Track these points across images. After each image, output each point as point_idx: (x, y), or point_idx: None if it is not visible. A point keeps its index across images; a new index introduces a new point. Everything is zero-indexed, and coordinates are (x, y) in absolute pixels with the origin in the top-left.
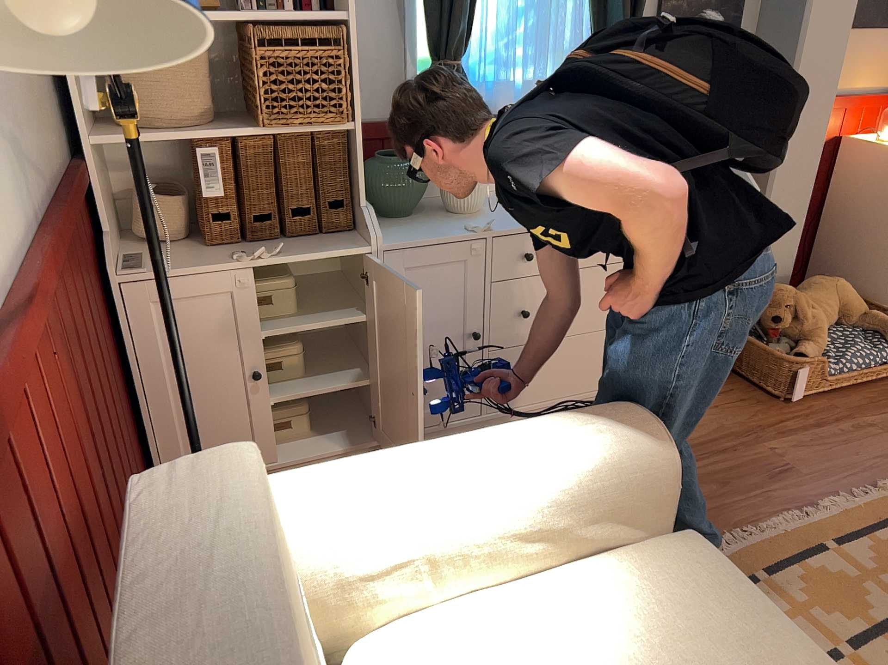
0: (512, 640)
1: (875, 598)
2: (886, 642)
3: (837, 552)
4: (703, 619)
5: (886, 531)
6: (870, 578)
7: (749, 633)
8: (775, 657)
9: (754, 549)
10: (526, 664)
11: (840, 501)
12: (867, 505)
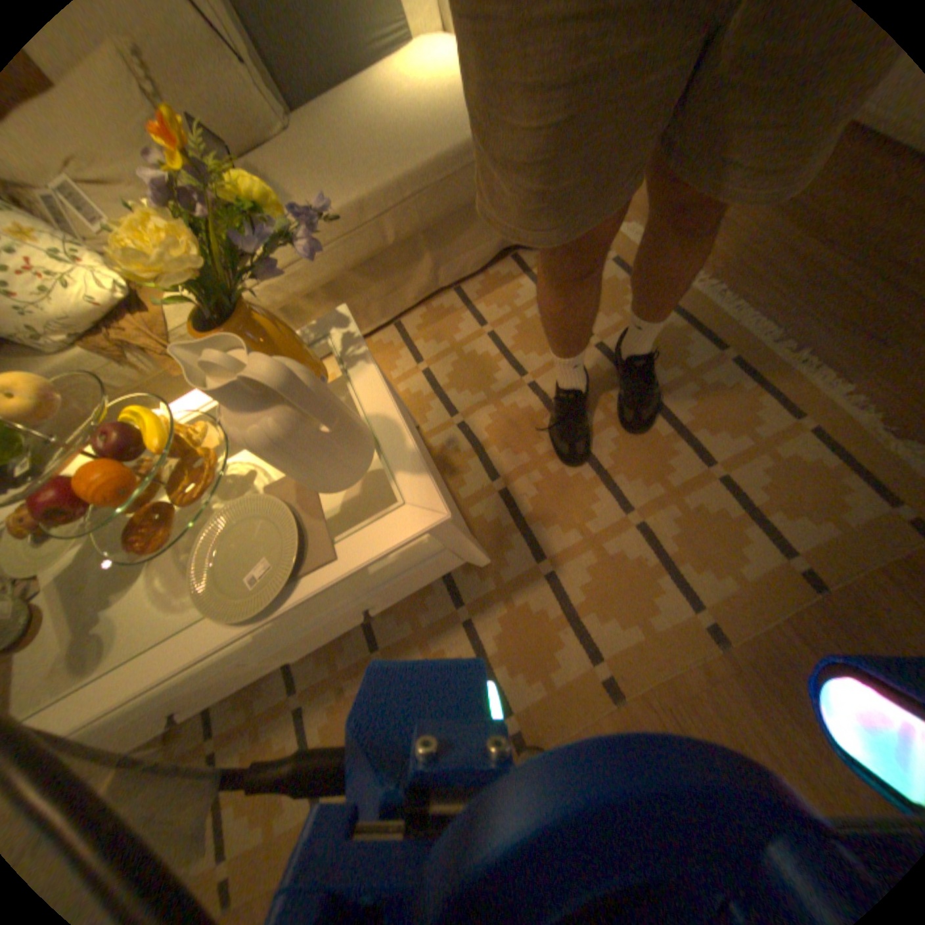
0: (442, 62)
1: (665, 374)
2: (613, 369)
3: (723, 359)
4: (456, 111)
5: (781, 409)
6: (692, 377)
7: (449, 127)
8: (433, 136)
9: (702, 298)
10: (428, 70)
11: (830, 380)
12: (831, 403)
